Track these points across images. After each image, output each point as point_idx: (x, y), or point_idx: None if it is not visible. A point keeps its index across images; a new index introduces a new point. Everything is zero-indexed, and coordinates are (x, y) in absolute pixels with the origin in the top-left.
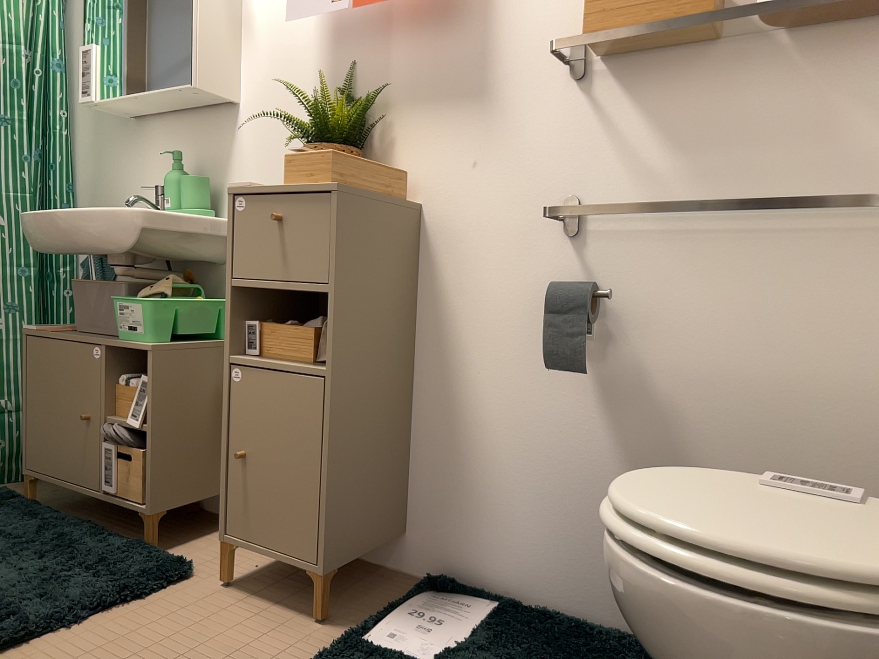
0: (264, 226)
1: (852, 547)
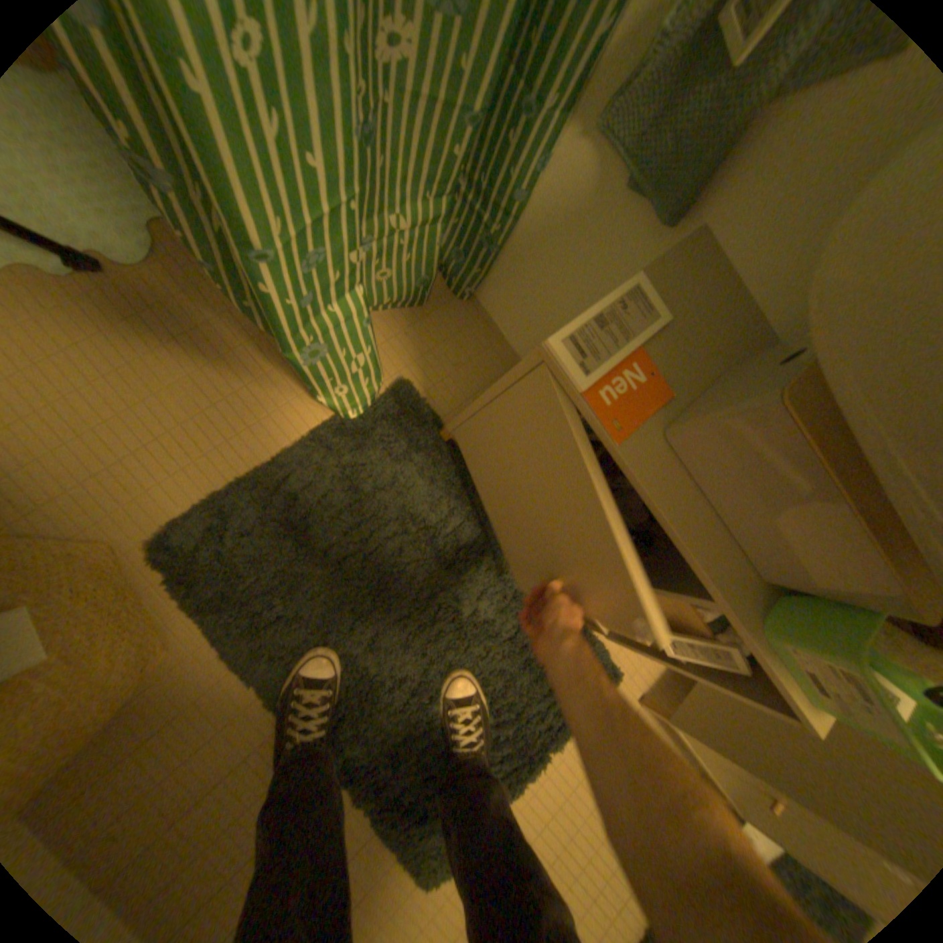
0: None
1: None
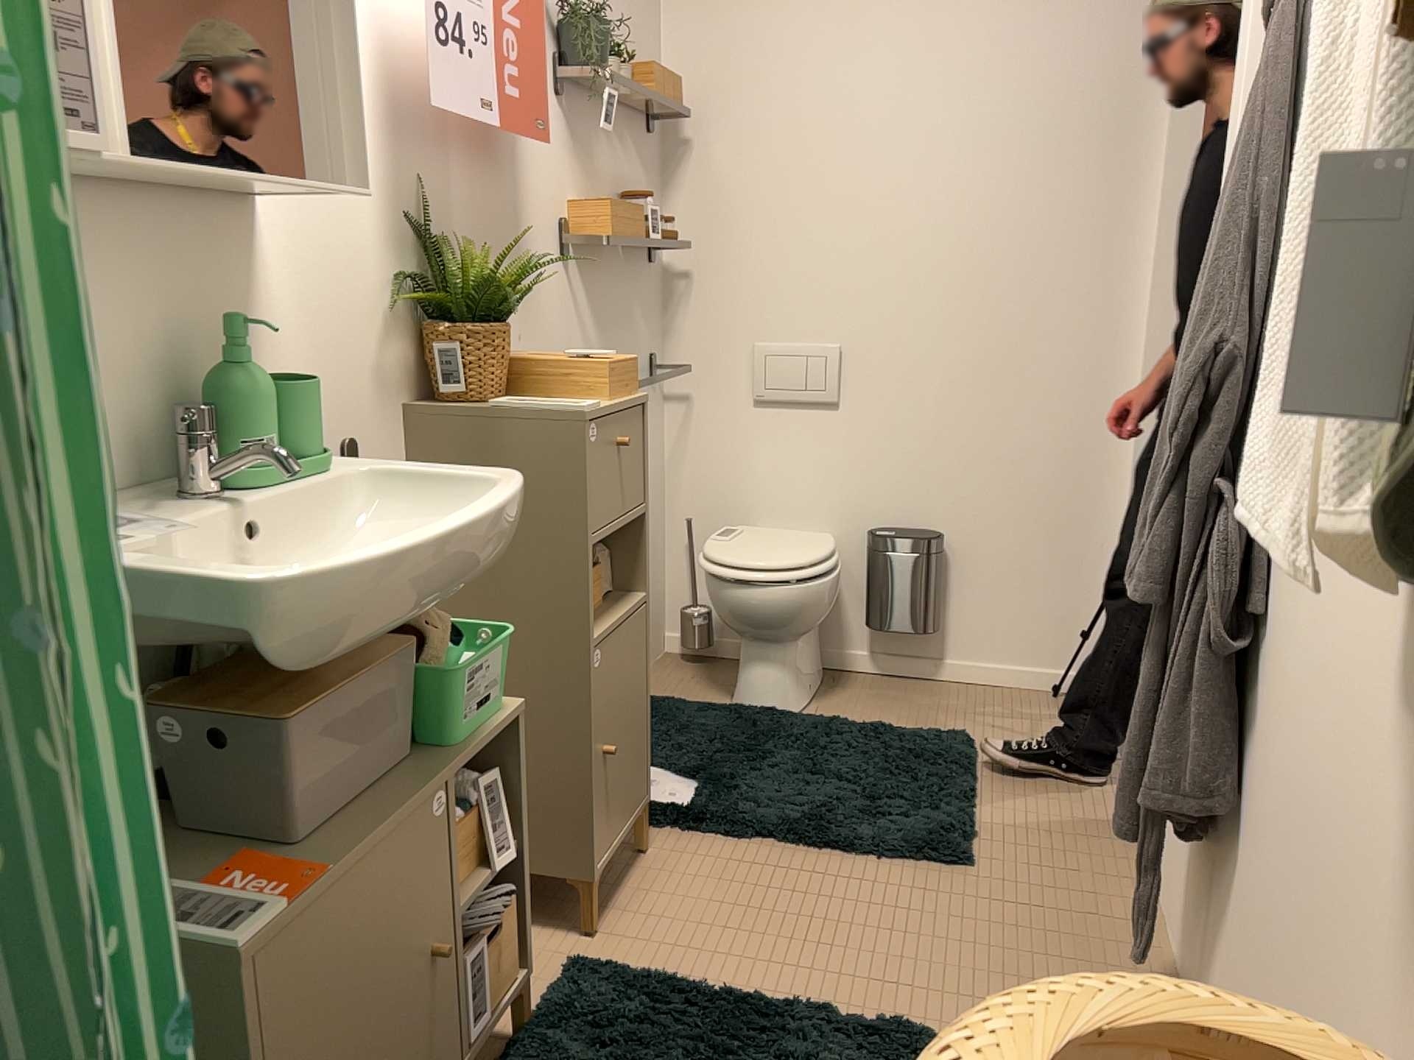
0: (613, 456)
1: (808, 540)
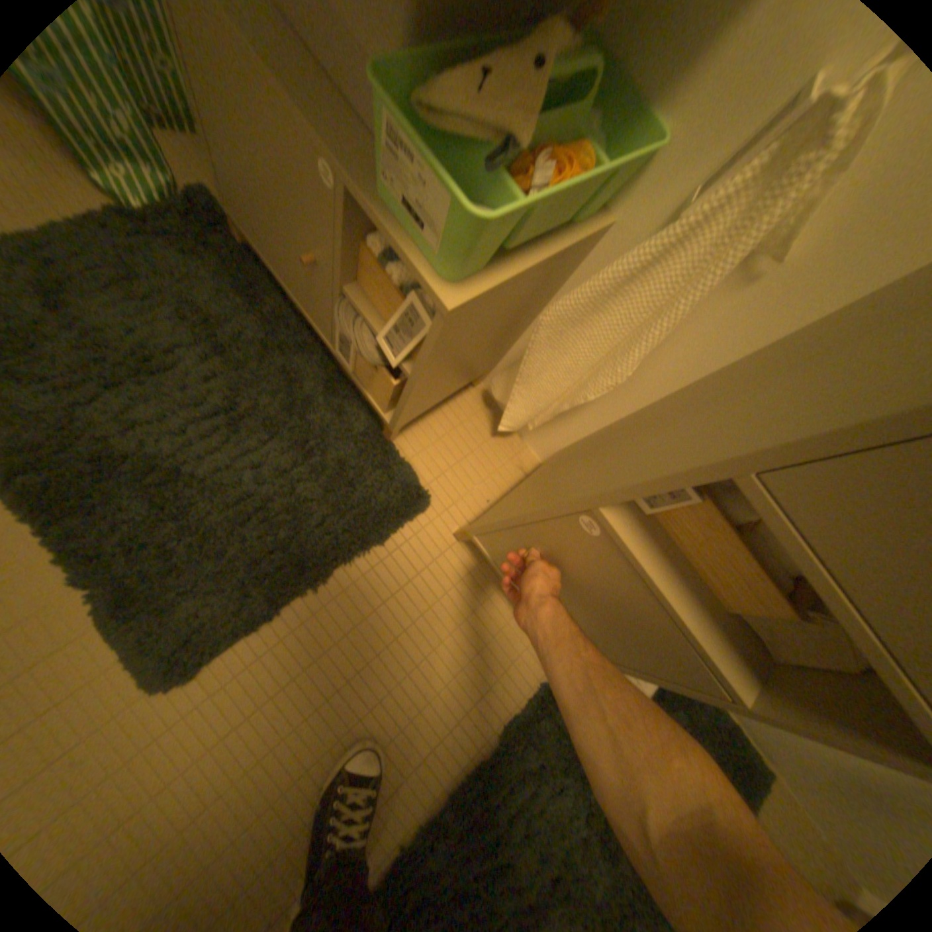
0: None
1: None
